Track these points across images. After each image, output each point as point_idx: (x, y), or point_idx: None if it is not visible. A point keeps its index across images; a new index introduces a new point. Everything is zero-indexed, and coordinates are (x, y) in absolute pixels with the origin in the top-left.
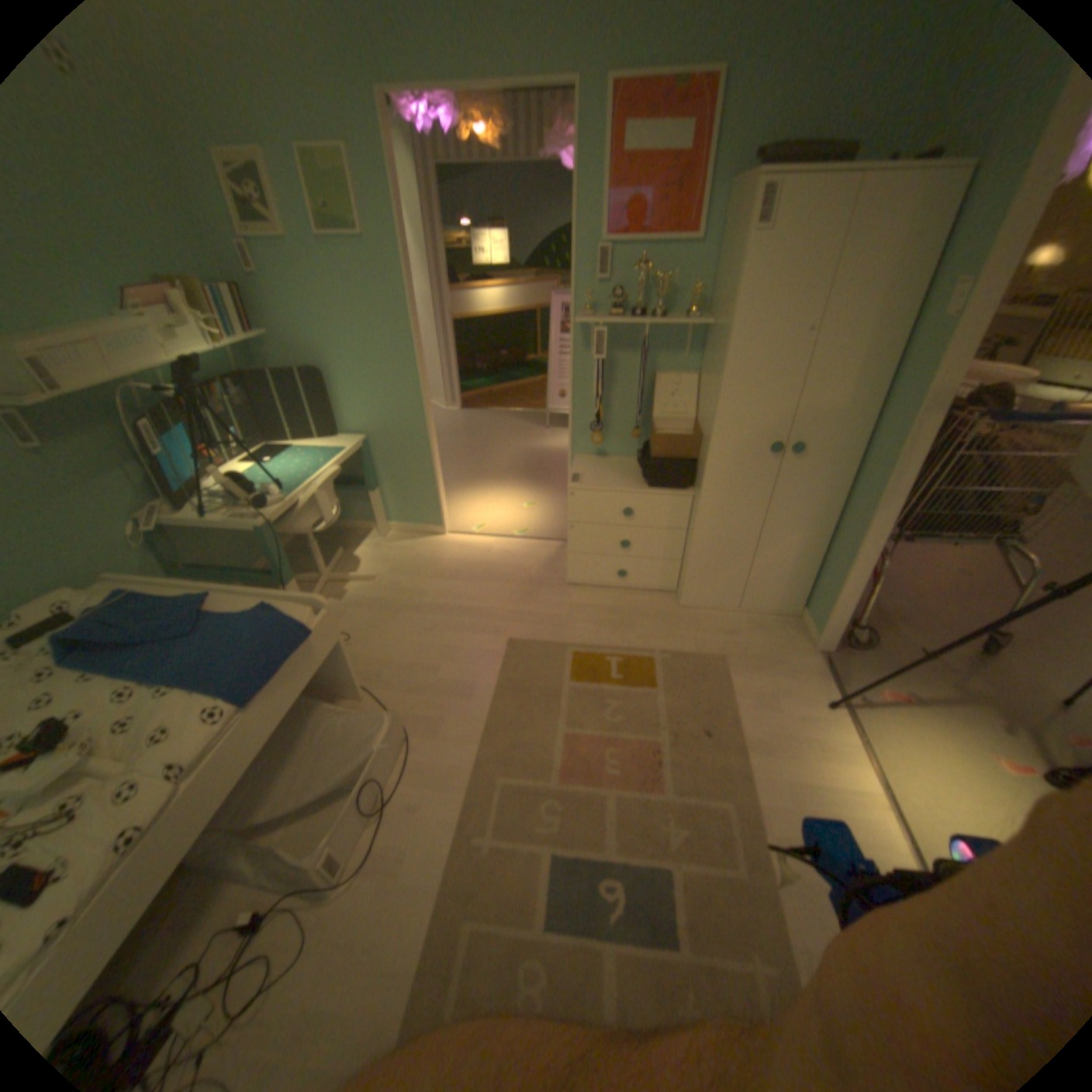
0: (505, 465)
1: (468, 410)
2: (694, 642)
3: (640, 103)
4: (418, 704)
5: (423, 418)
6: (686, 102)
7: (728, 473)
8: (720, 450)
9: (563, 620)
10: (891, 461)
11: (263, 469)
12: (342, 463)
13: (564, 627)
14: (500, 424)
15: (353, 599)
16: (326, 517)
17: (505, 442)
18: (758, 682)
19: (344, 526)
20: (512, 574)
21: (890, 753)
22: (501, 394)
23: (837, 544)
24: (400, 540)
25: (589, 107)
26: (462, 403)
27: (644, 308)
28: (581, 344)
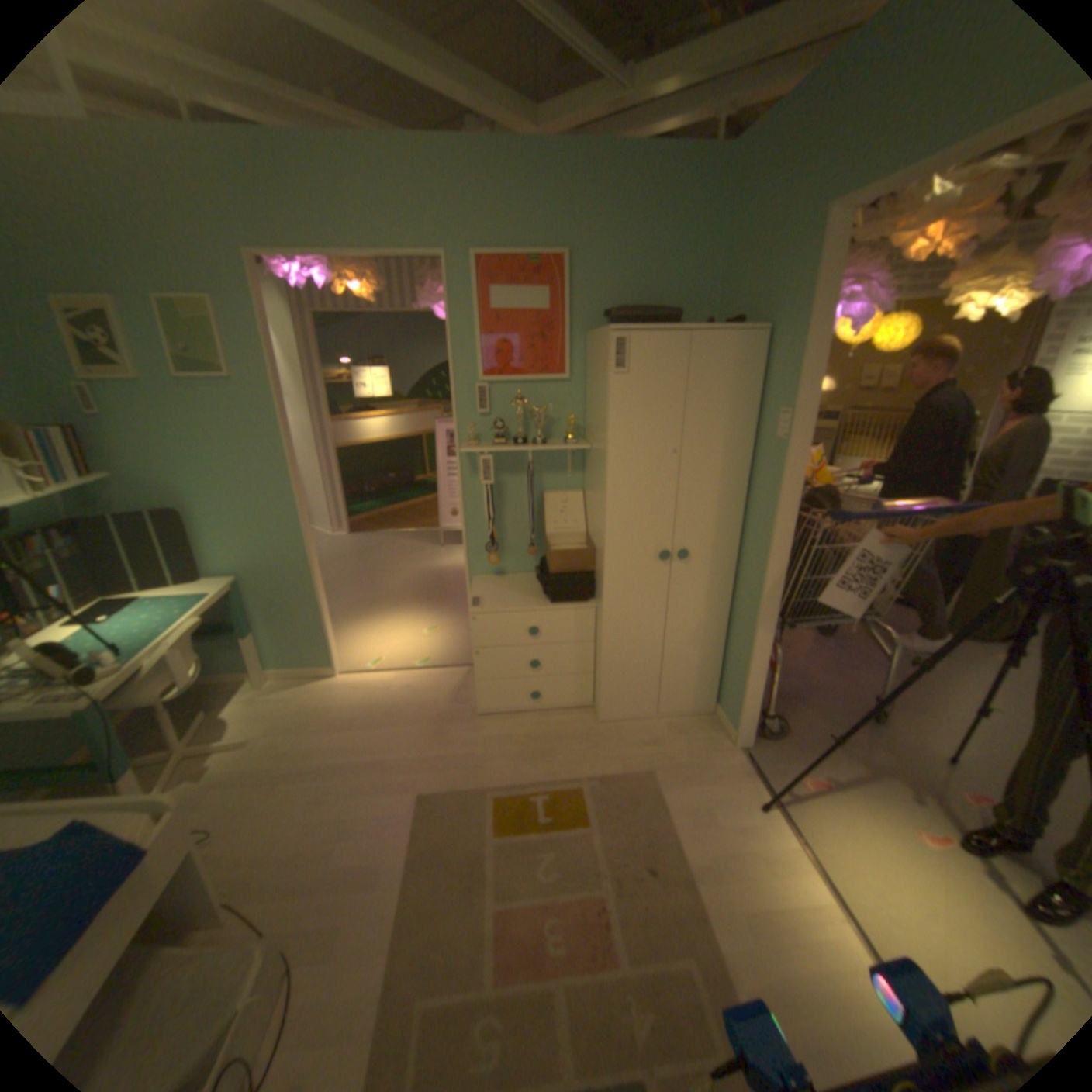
0: (399, 590)
1: (356, 536)
2: (618, 762)
3: (499, 276)
4: (302, 914)
5: (302, 555)
6: (538, 276)
7: (623, 583)
8: (613, 563)
9: (477, 762)
10: (761, 560)
11: (92, 633)
12: (203, 612)
13: (479, 770)
14: (391, 547)
15: (214, 780)
16: (178, 681)
17: (398, 566)
18: (689, 797)
19: (205, 685)
20: (415, 714)
21: (827, 853)
22: (391, 517)
23: (732, 639)
24: (278, 693)
25: (454, 276)
26: (349, 529)
27: (523, 438)
28: (468, 472)
